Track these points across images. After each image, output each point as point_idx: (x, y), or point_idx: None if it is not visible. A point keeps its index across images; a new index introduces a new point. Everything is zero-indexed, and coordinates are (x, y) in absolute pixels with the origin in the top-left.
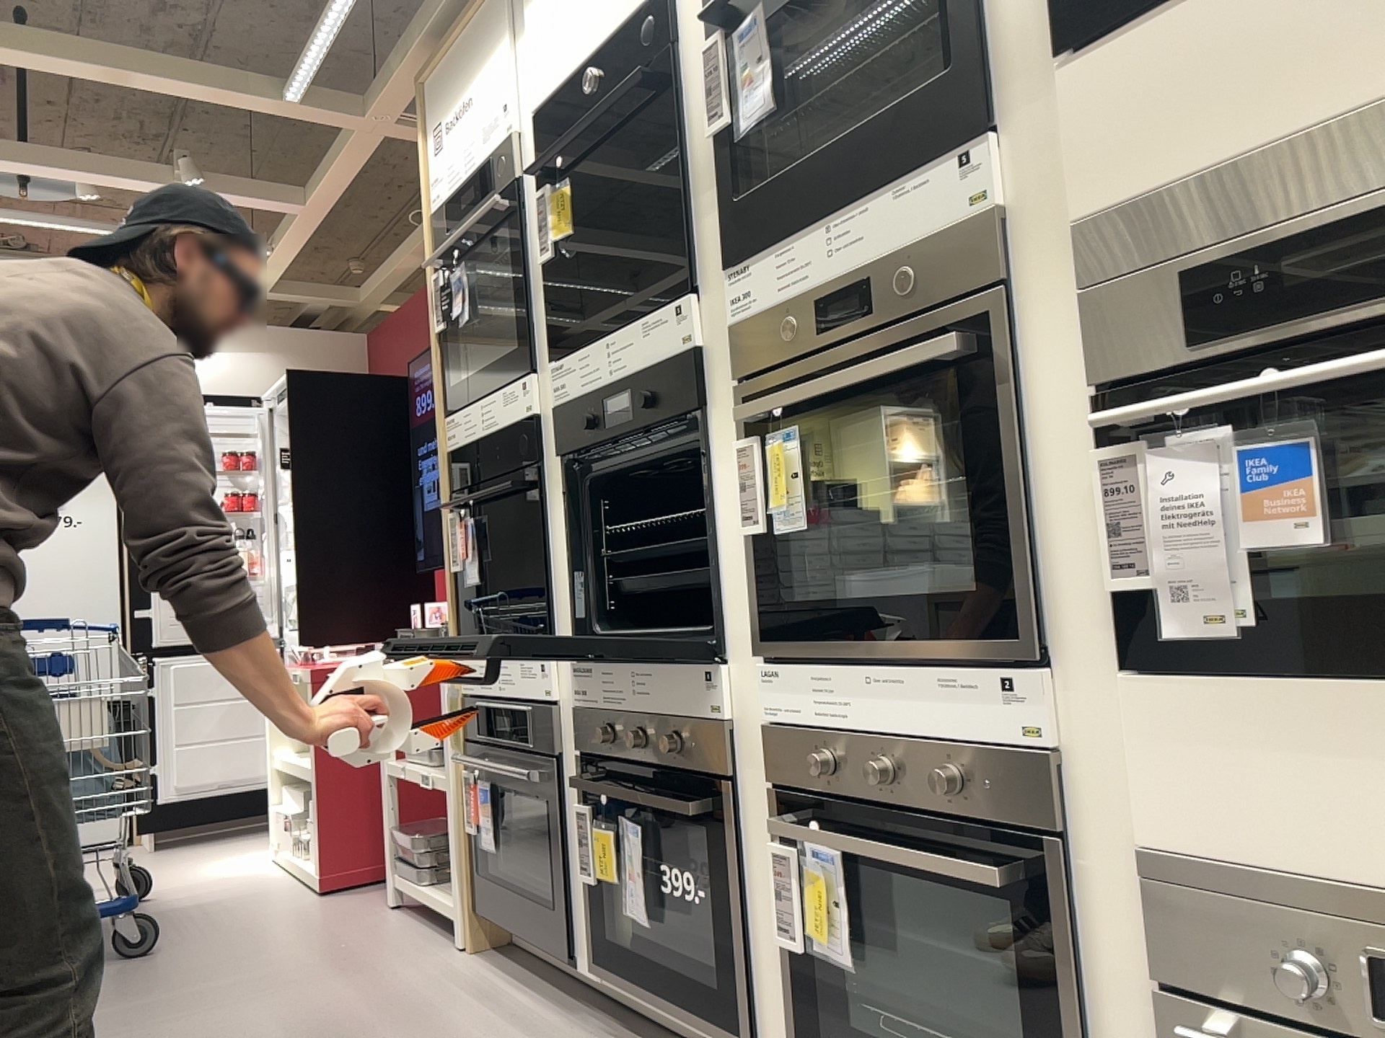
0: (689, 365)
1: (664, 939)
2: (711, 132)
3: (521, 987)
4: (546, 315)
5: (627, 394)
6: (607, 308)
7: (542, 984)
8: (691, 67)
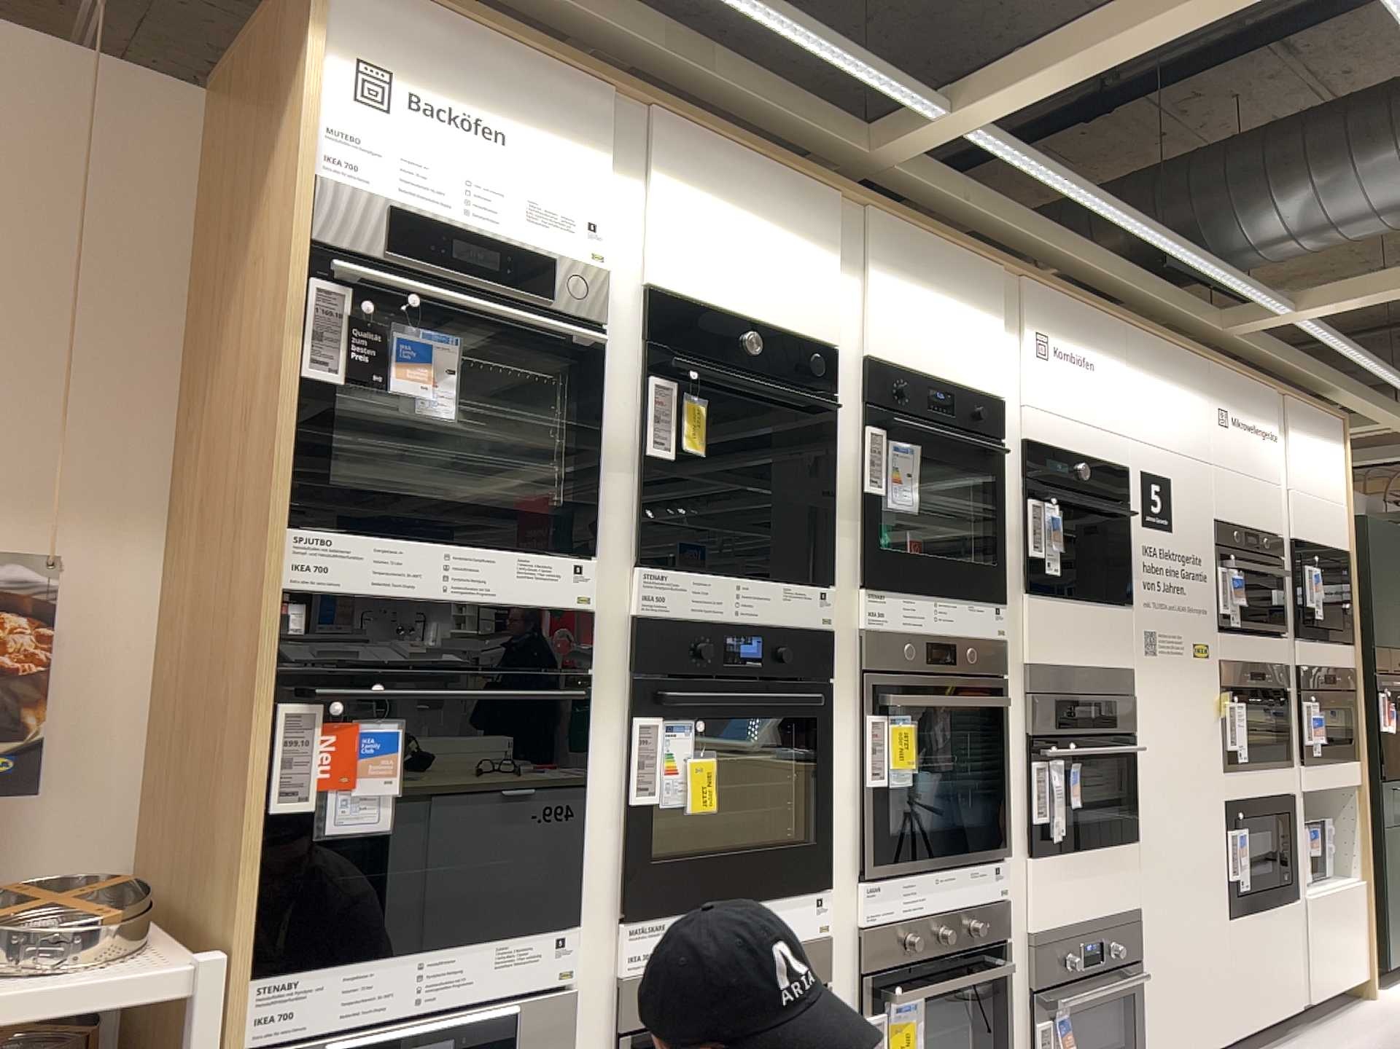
0: (826, 640)
1: None
2: (857, 488)
3: None
4: (644, 512)
5: (751, 638)
6: (730, 548)
7: None
8: (843, 429)
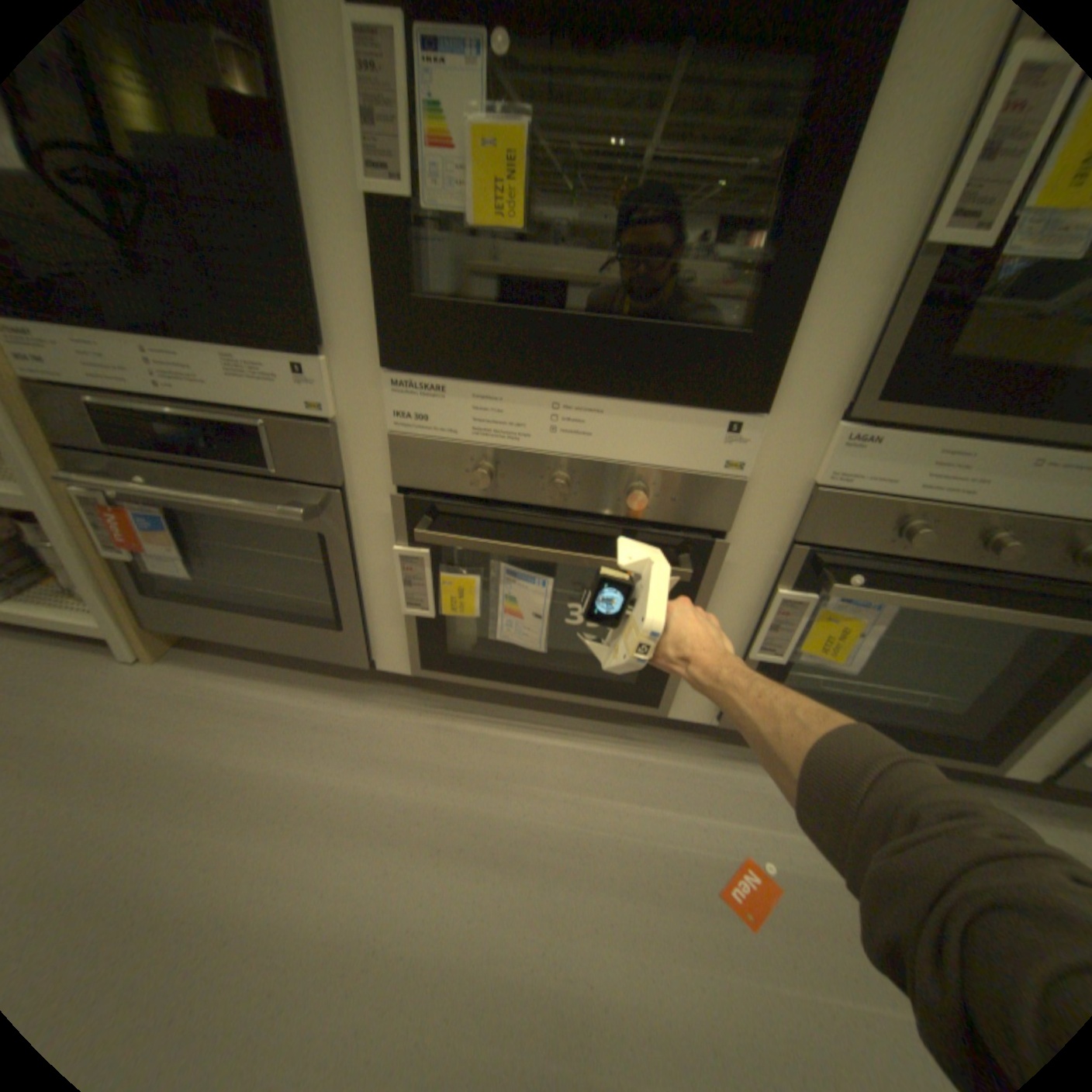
0: None
1: (546, 645)
2: None
3: (277, 684)
4: None
5: None
6: None
7: (295, 671)
8: None
